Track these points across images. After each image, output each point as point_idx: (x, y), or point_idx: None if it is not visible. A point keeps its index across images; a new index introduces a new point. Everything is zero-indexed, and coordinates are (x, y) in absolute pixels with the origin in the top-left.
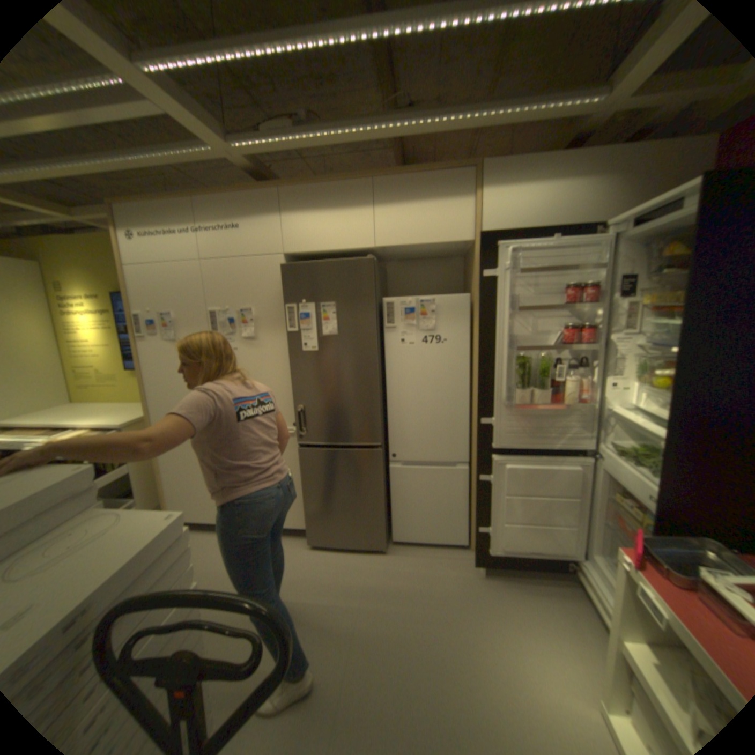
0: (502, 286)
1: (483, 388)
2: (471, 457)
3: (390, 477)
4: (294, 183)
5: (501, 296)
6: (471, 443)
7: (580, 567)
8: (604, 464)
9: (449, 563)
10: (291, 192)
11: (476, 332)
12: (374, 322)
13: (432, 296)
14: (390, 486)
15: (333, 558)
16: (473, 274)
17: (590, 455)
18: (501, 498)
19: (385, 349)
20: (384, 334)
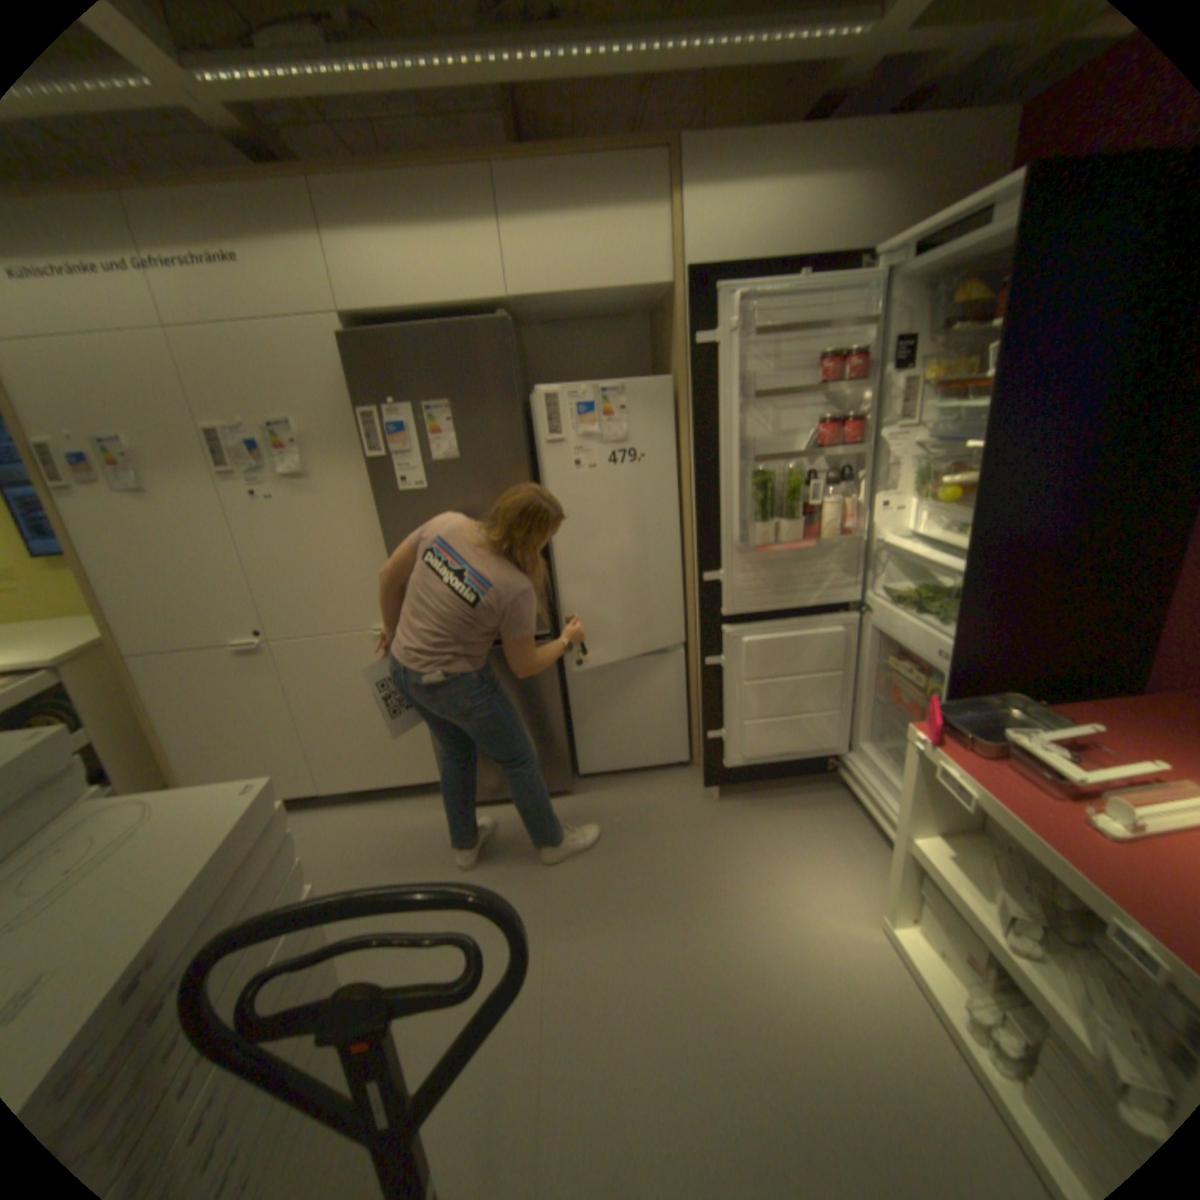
0: (727, 359)
1: (704, 527)
2: (686, 635)
3: (568, 680)
4: (339, 168)
5: (727, 376)
6: (686, 614)
7: (842, 762)
8: (873, 619)
9: (667, 789)
10: (337, 186)
11: (685, 439)
12: (522, 431)
13: (612, 383)
14: (568, 694)
15: (493, 815)
16: (675, 342)
17: (854, 609)
18: (737, 686)
19: (541, 477)
20: (538, 452)
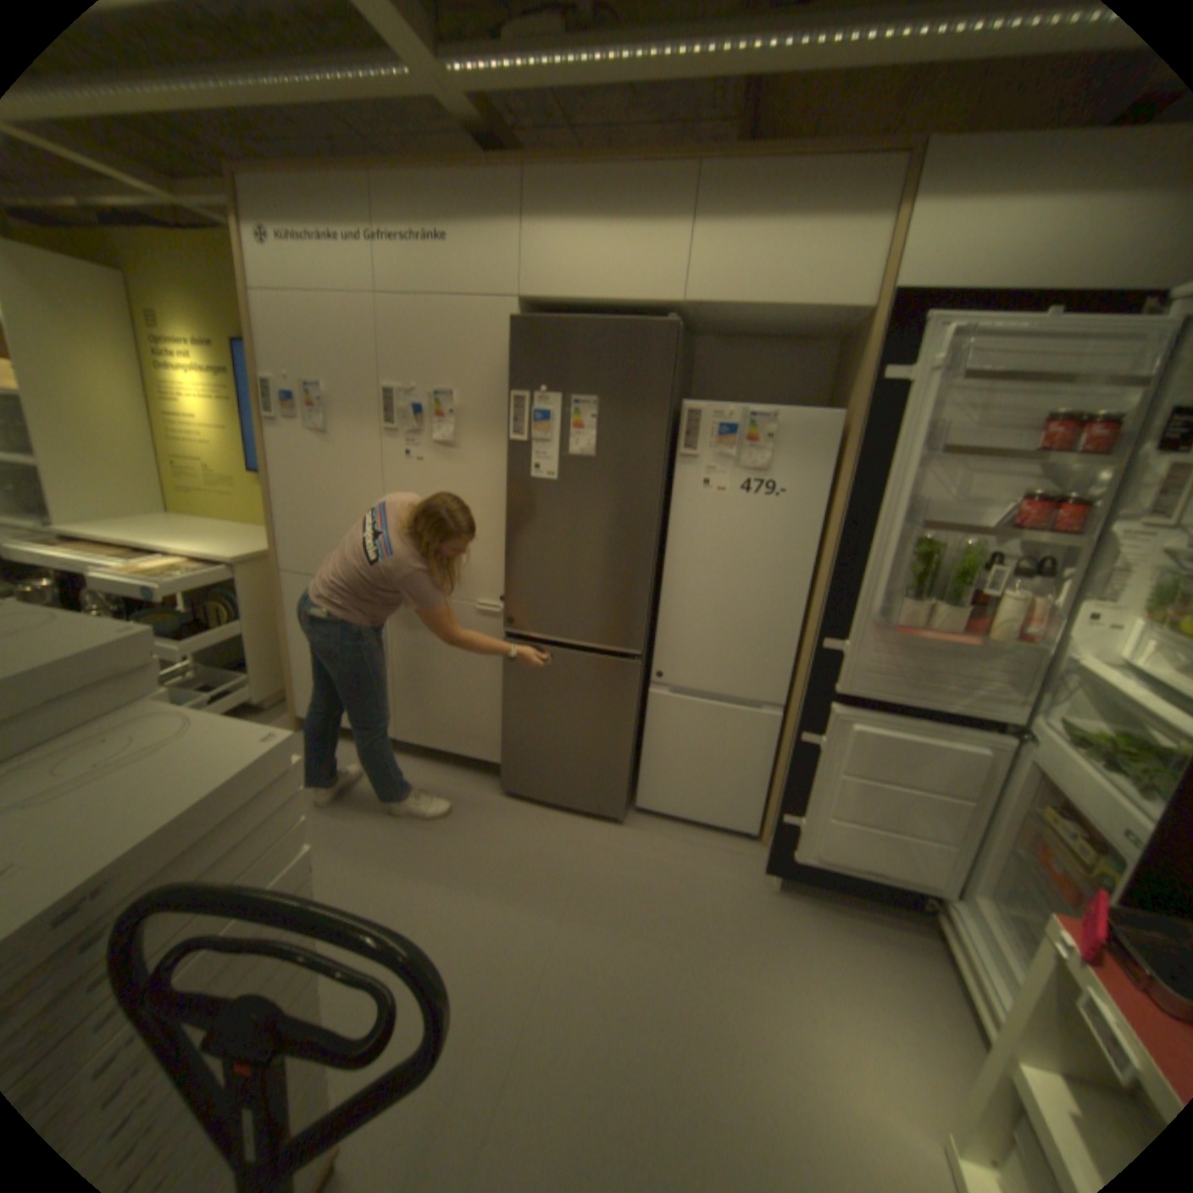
0: (918, 401)
1: (841, 587)
2: (791, 699)
3: (649, 708)
4: (553, 160)
5: (913, 421)
6: (796, 676)
7: (948, 909)
8: (1038, 754)
9: (724, 858)
10: (547, 177)
11: (845, 483)
12: (663, 442)
13: (775, 407)
14: (646, 721)
15: (540, 816)
16: (862, 373)
17: (1014, 732)
18: (835, 777)
19: (674, 493)
20: (677, 466)
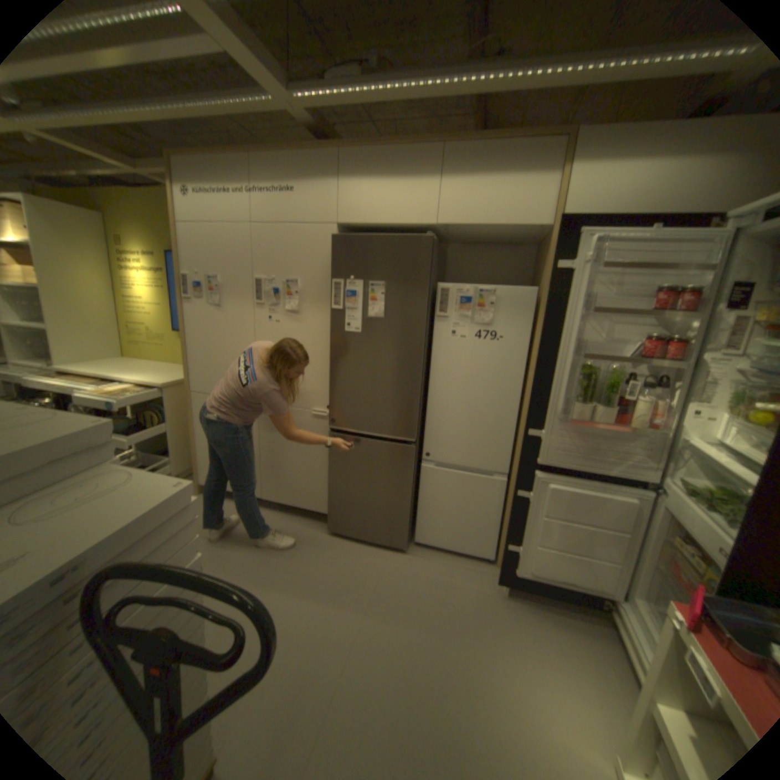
0: (578, 281)
1: (537, 396)
2: (512, 469)
3: (421, 476)
4: (357, 144)
5: (576, 293)
6: (514, 454)
7: (618, 608)
8: (668, 502)
9: (472, 575)
10: (353, 154)
11: (539, 332)
12: (426, 308)
13: (494, 286)
14: (420, 485)
15: (352, 548)
16: (547, 265)
17: (653, 488)
18: (539, 519)
19: (434, 339)
20: (435, 323)
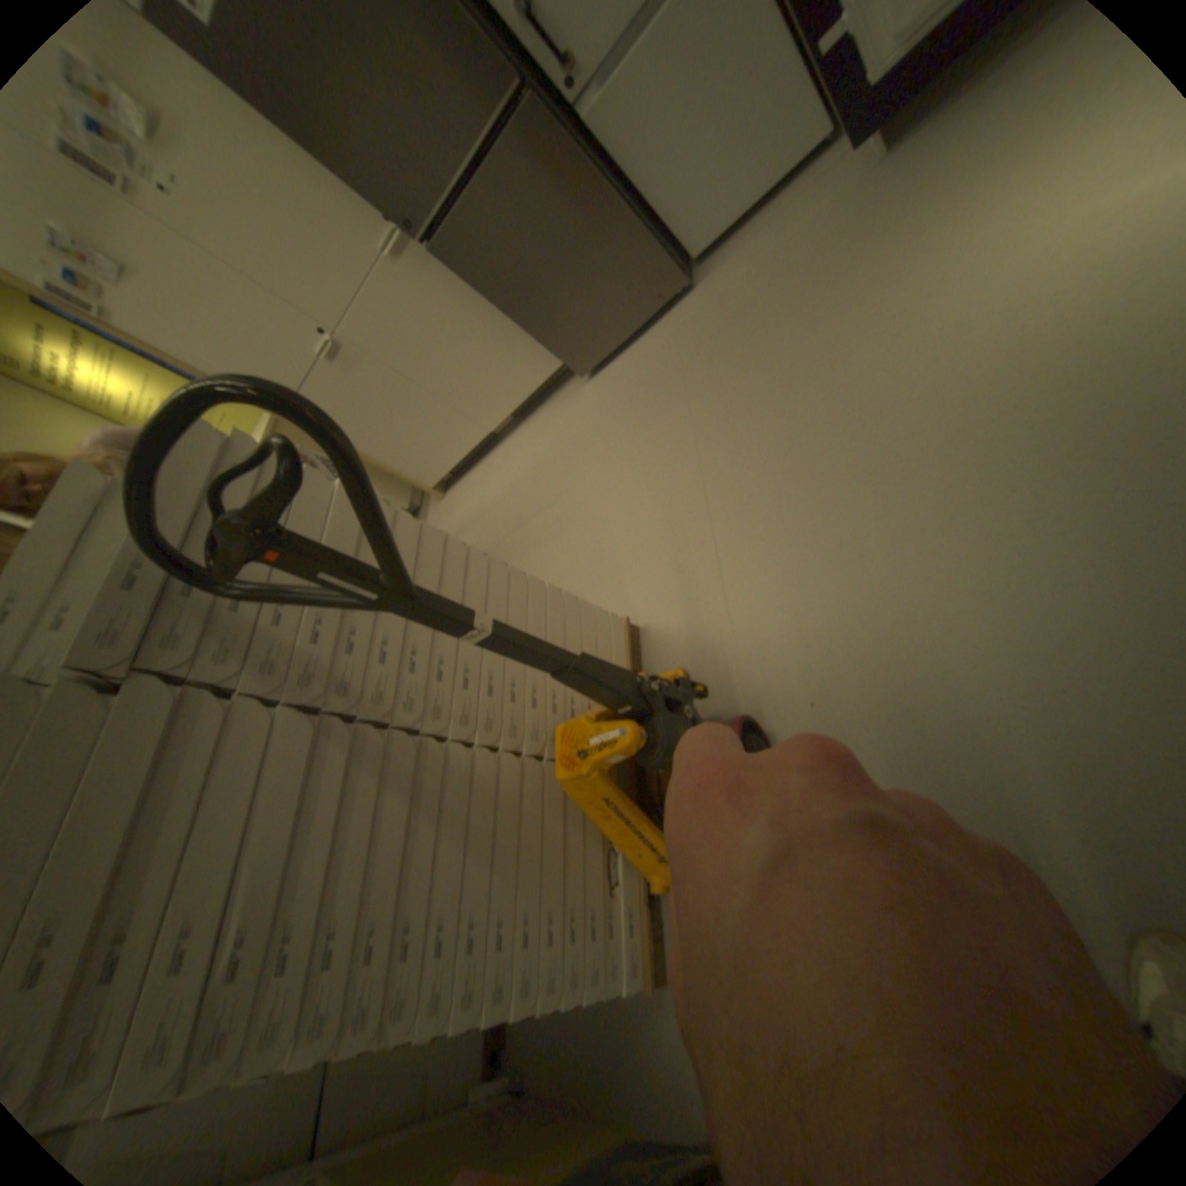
0: None
1: None
2: None
3: (600, 135)
4: None
5: None
6: None
7: None
8: None
9: (809, 190)
10: None
11: None
12: None
13: None
14: (618, 157)
15: (626, 358)
16: None
17: None
18: None
19: None
20: None
